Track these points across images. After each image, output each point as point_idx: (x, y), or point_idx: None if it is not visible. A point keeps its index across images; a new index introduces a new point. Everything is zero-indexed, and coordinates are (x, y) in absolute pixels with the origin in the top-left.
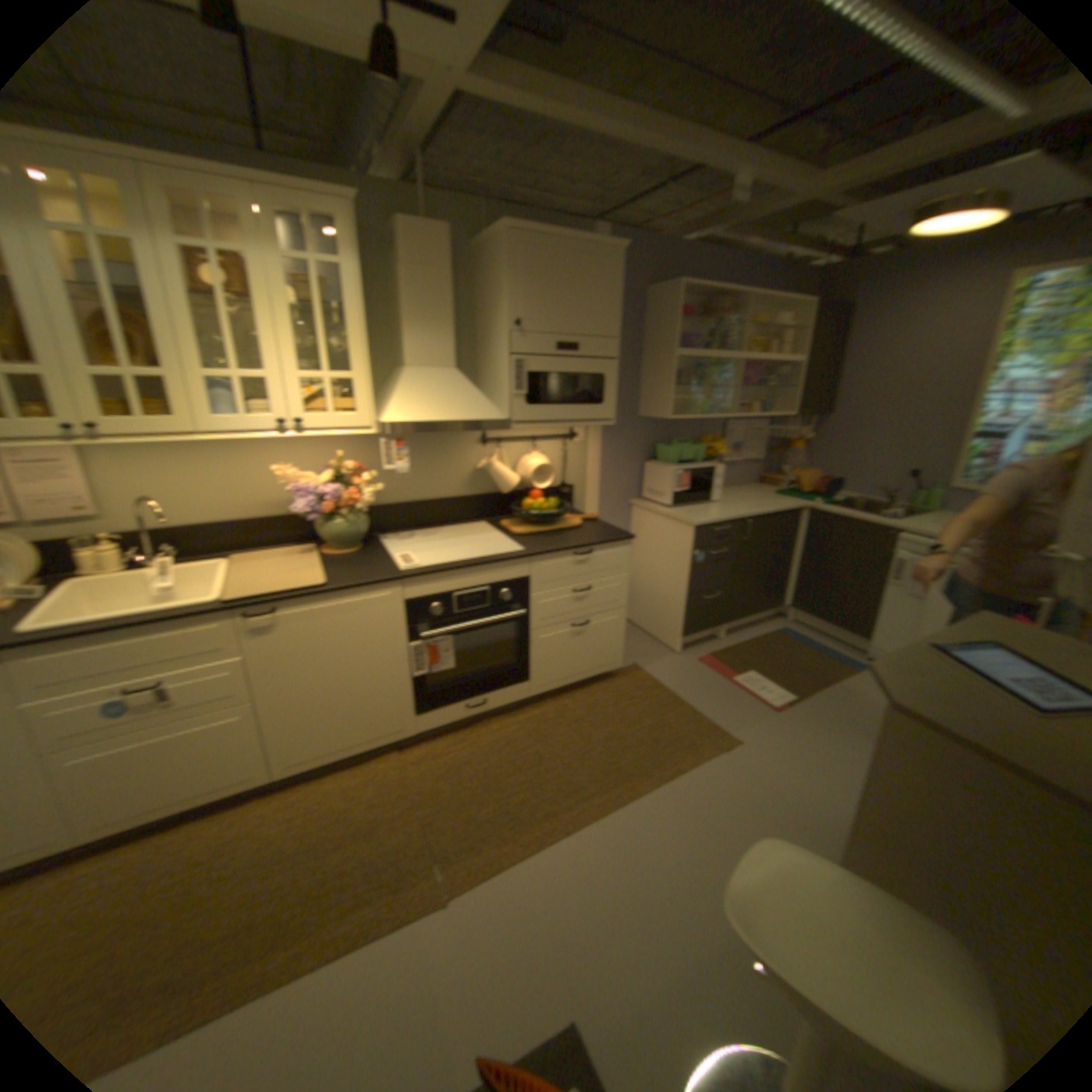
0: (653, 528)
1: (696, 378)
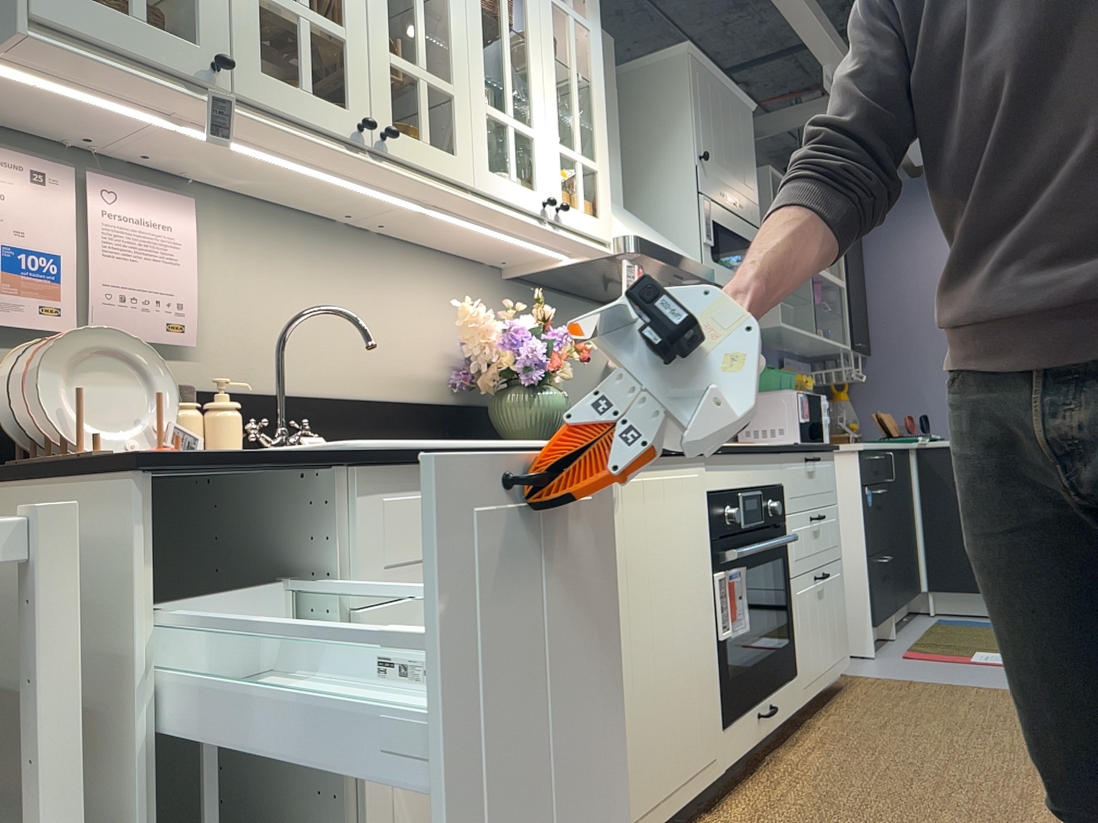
0: None
1: None
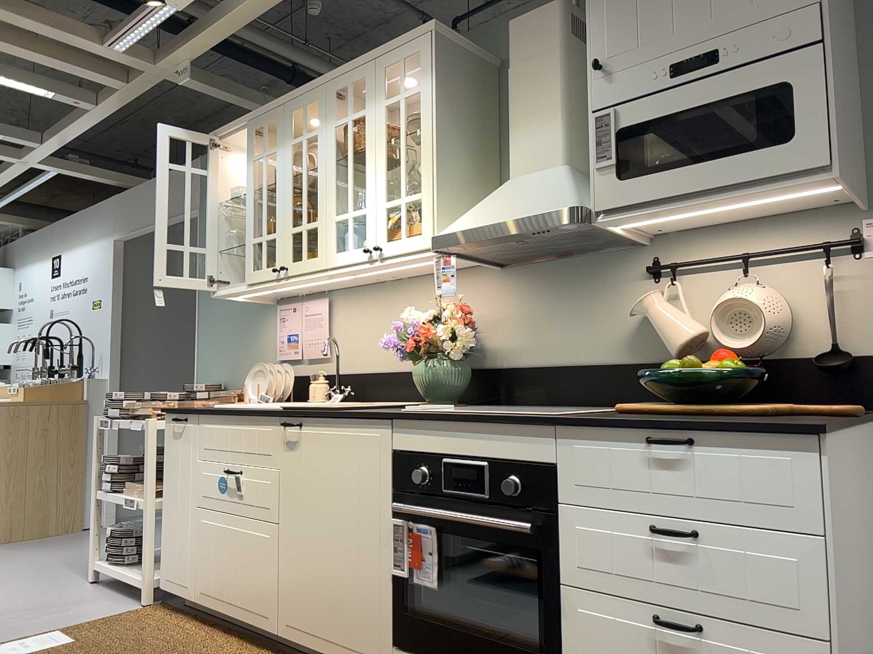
0: None
1: None
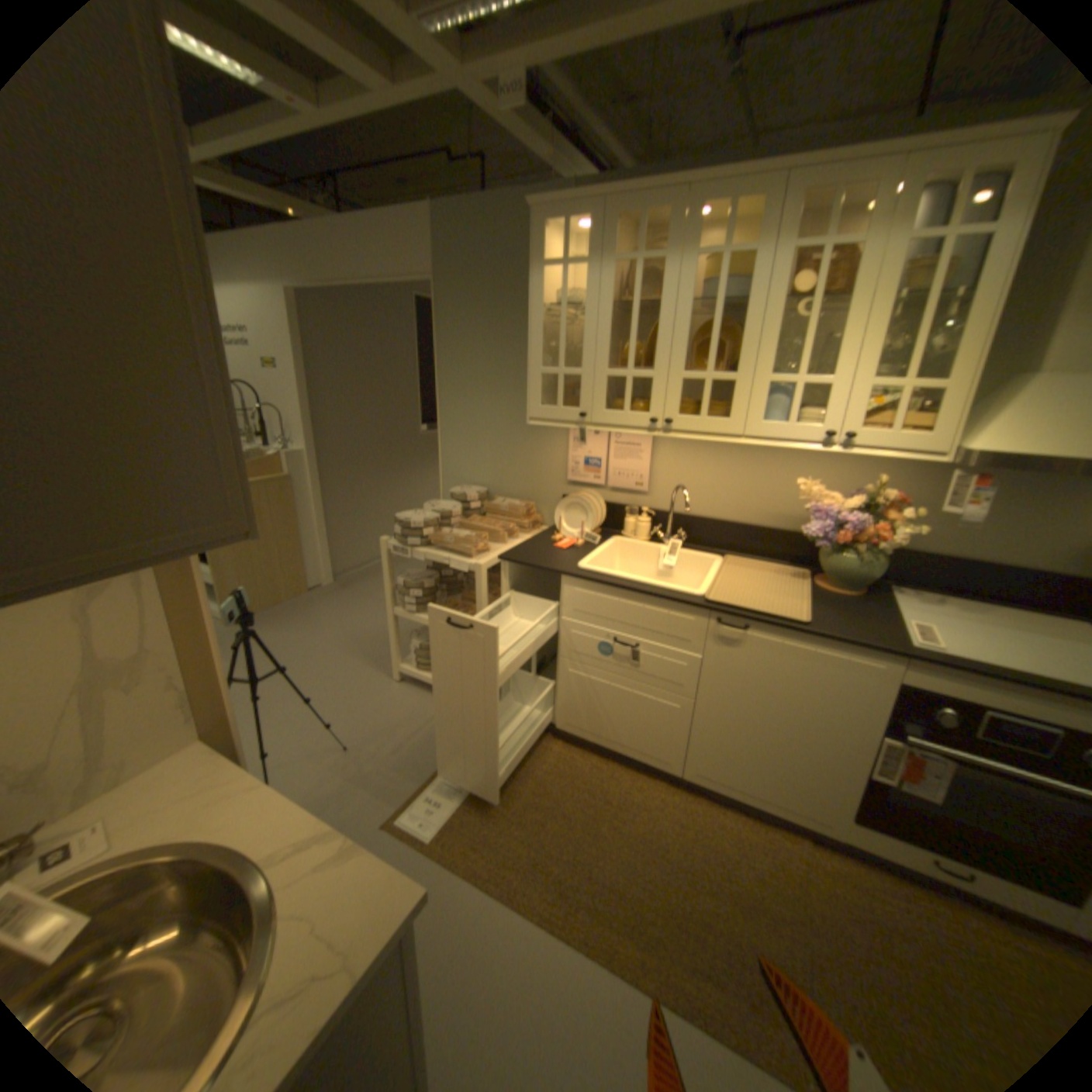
0: None
1: None
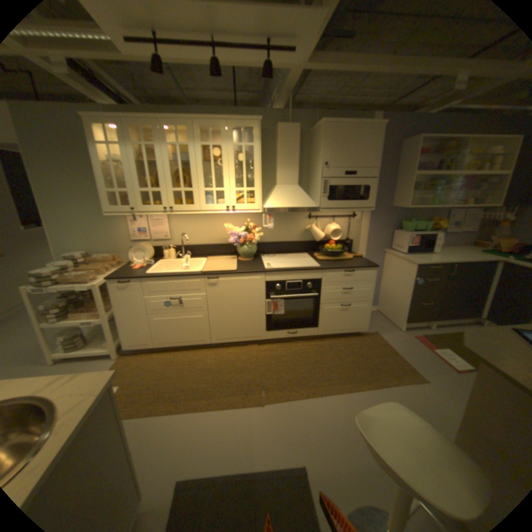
0: (395, 264)
1: (430, 186)
